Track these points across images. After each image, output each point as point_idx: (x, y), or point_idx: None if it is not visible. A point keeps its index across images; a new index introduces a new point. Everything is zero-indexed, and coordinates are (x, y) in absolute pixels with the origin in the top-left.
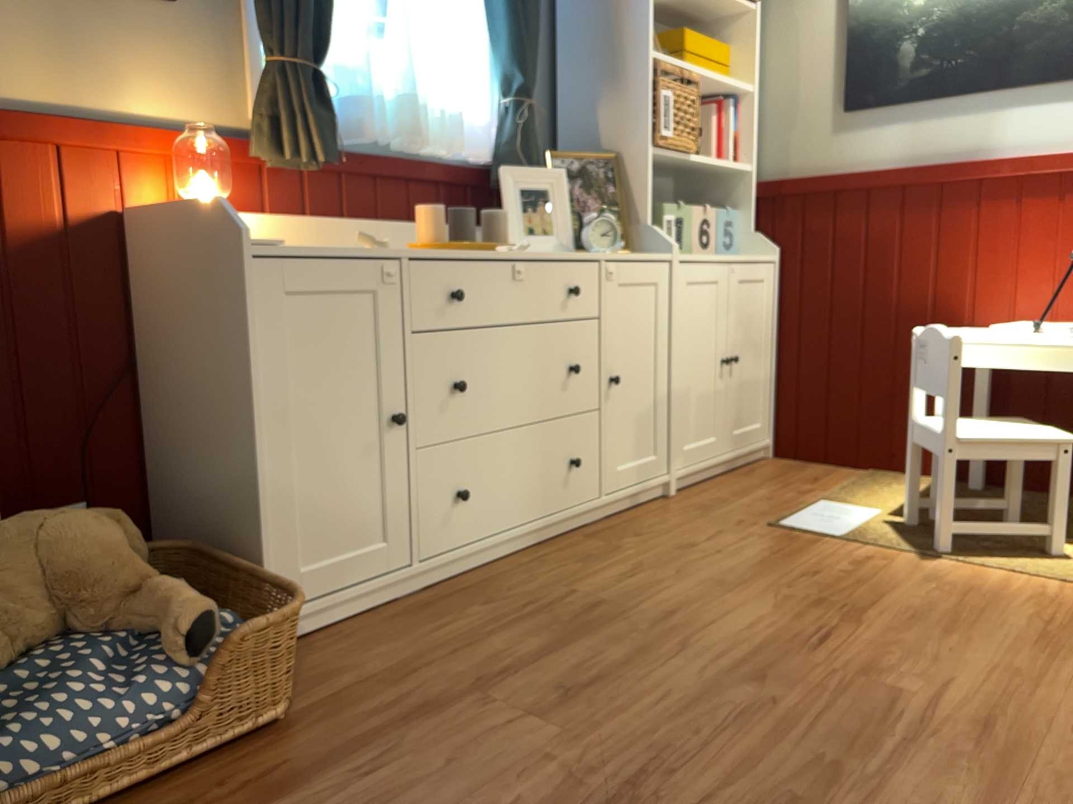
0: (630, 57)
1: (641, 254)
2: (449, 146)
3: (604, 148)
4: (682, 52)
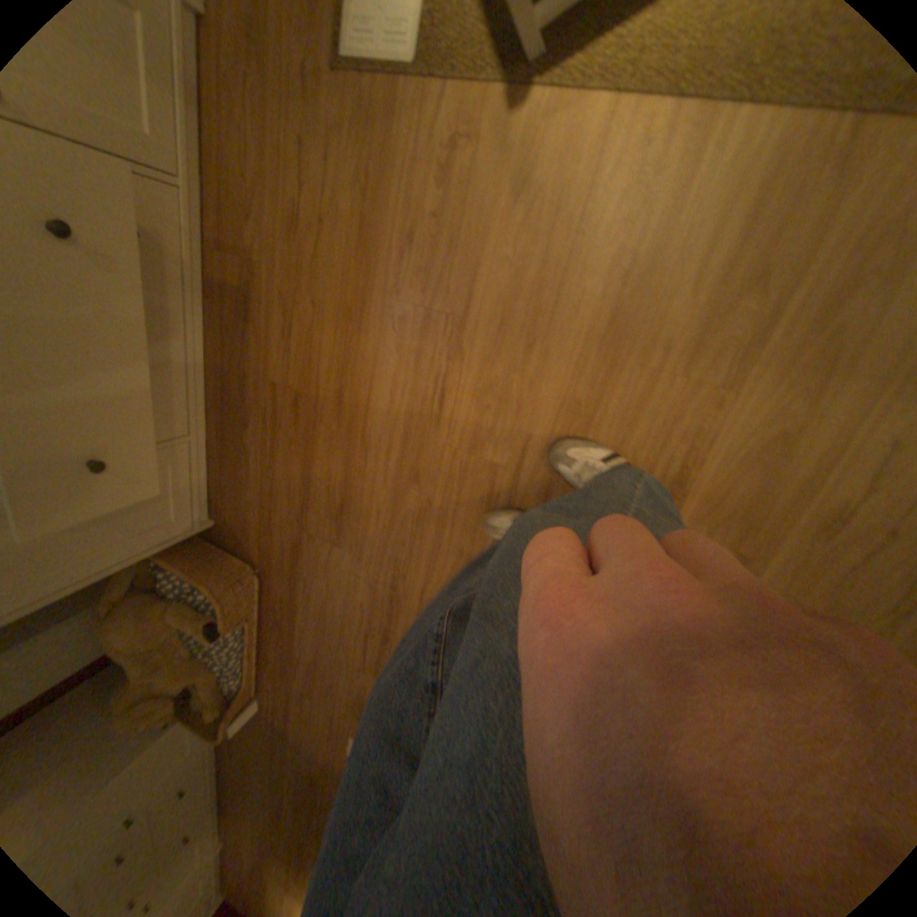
0: None
1: None
2: None
3: None
4: None
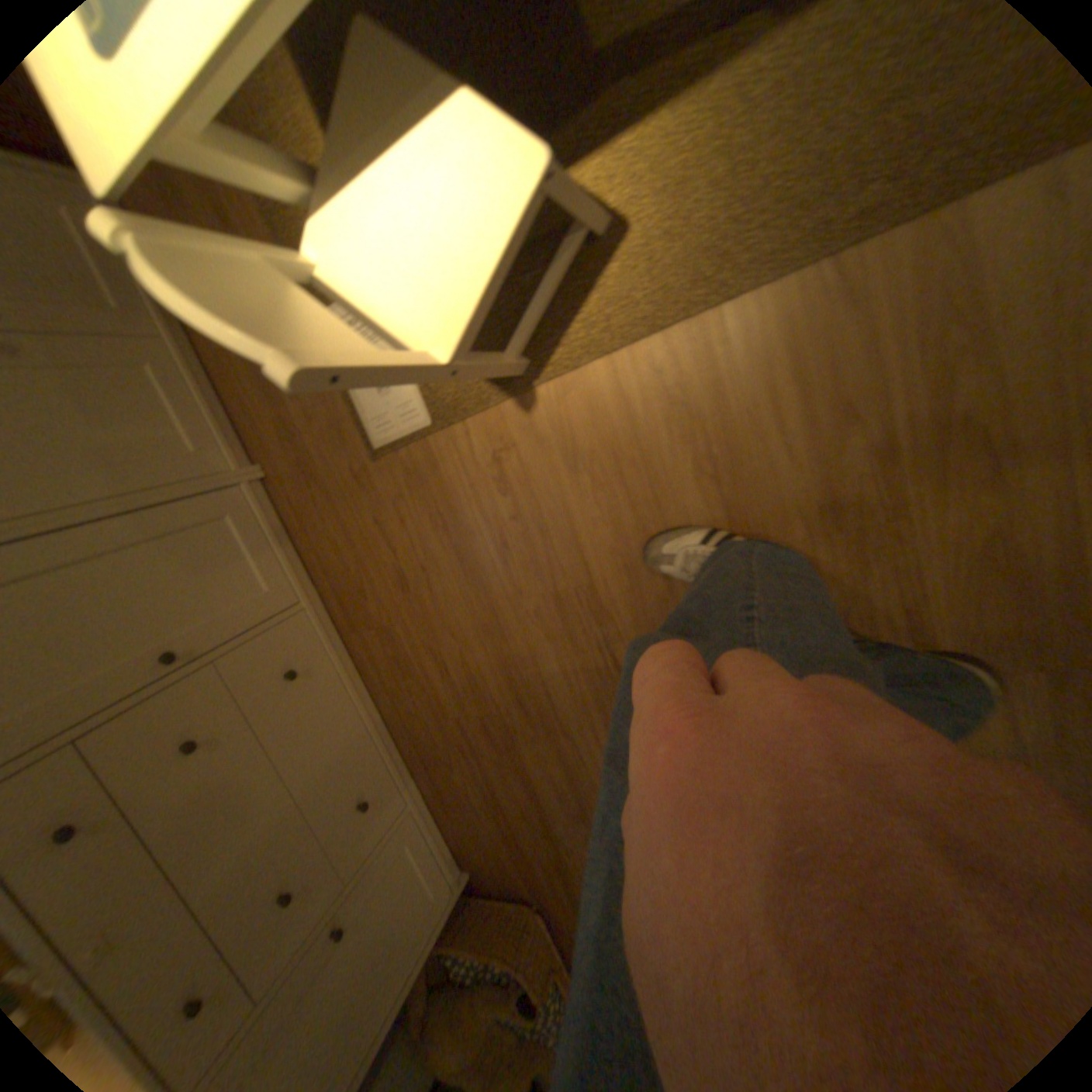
0: None
1: None
2: None
3: None
4: None
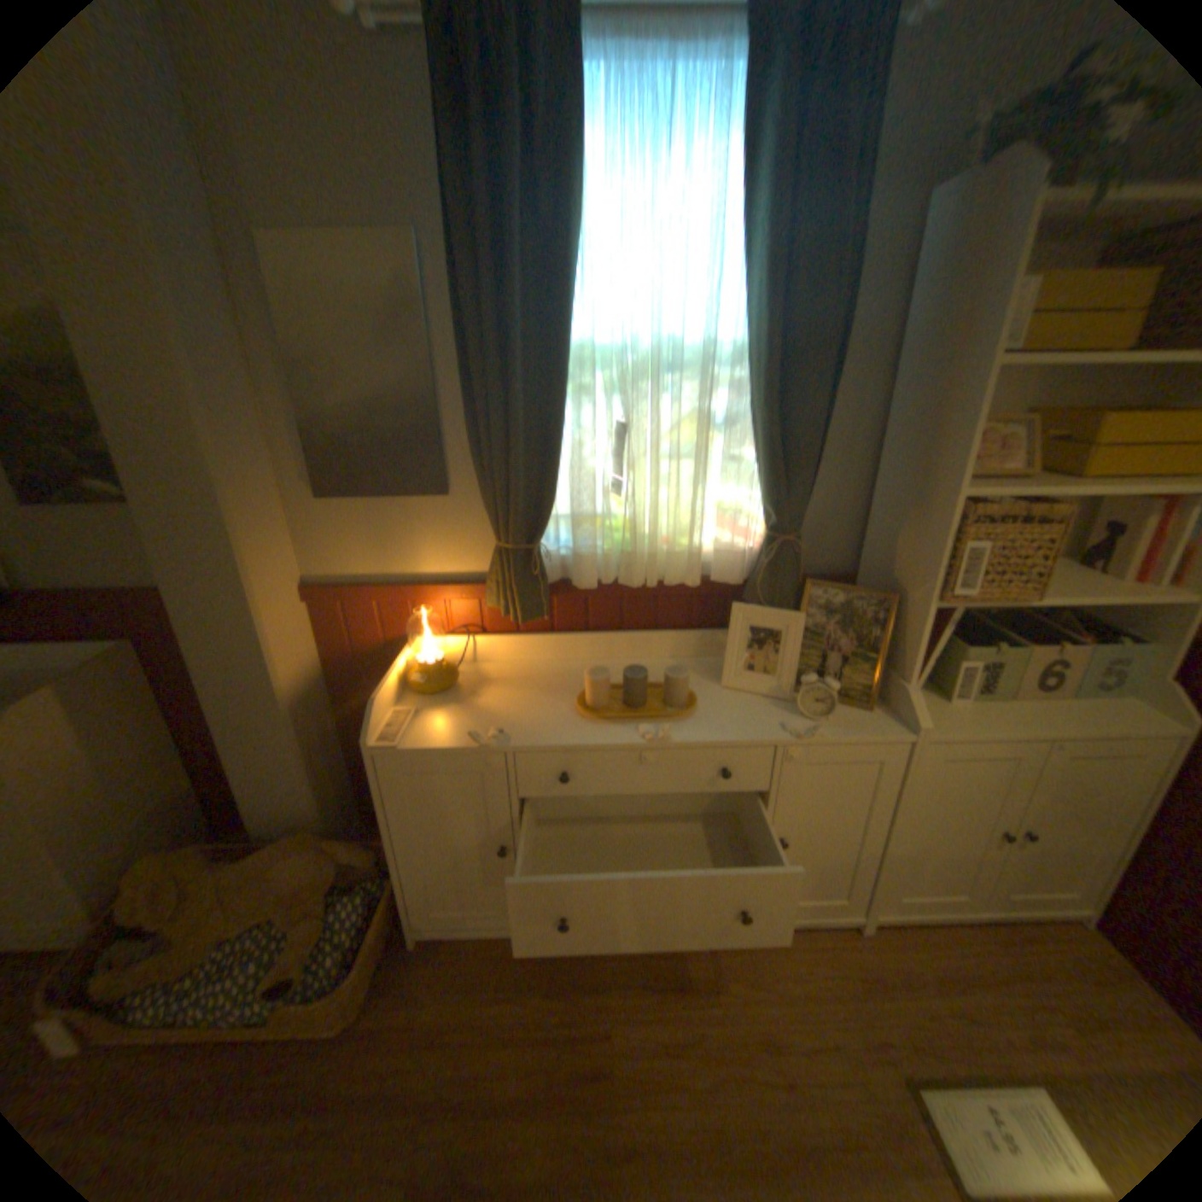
0: (941, 489)
1: (876, 724)
2: (683, 579)
3: (896, 574)
4: (1092, 444)
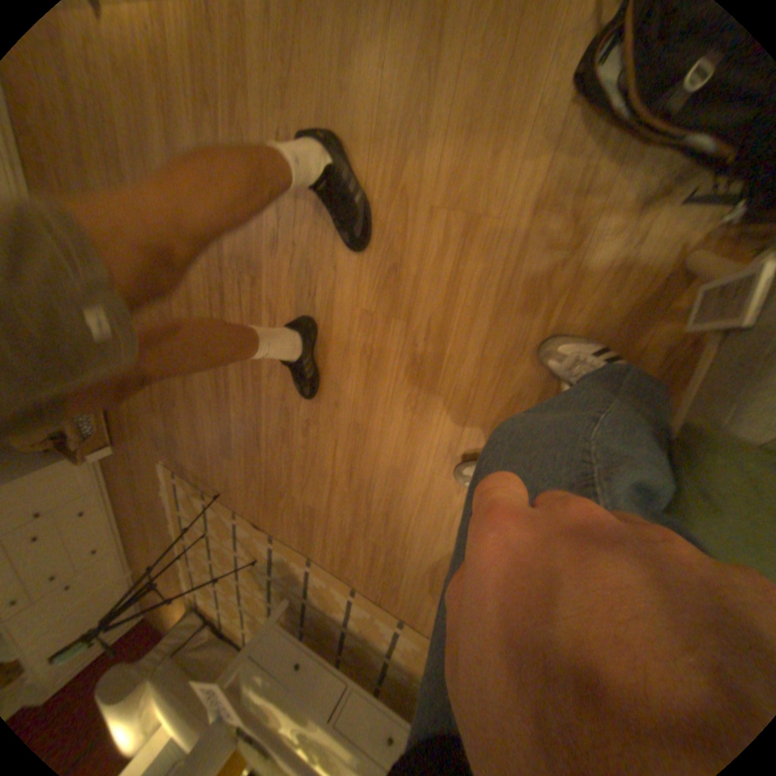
0: None
1: None
2: None
3: None
4: None
